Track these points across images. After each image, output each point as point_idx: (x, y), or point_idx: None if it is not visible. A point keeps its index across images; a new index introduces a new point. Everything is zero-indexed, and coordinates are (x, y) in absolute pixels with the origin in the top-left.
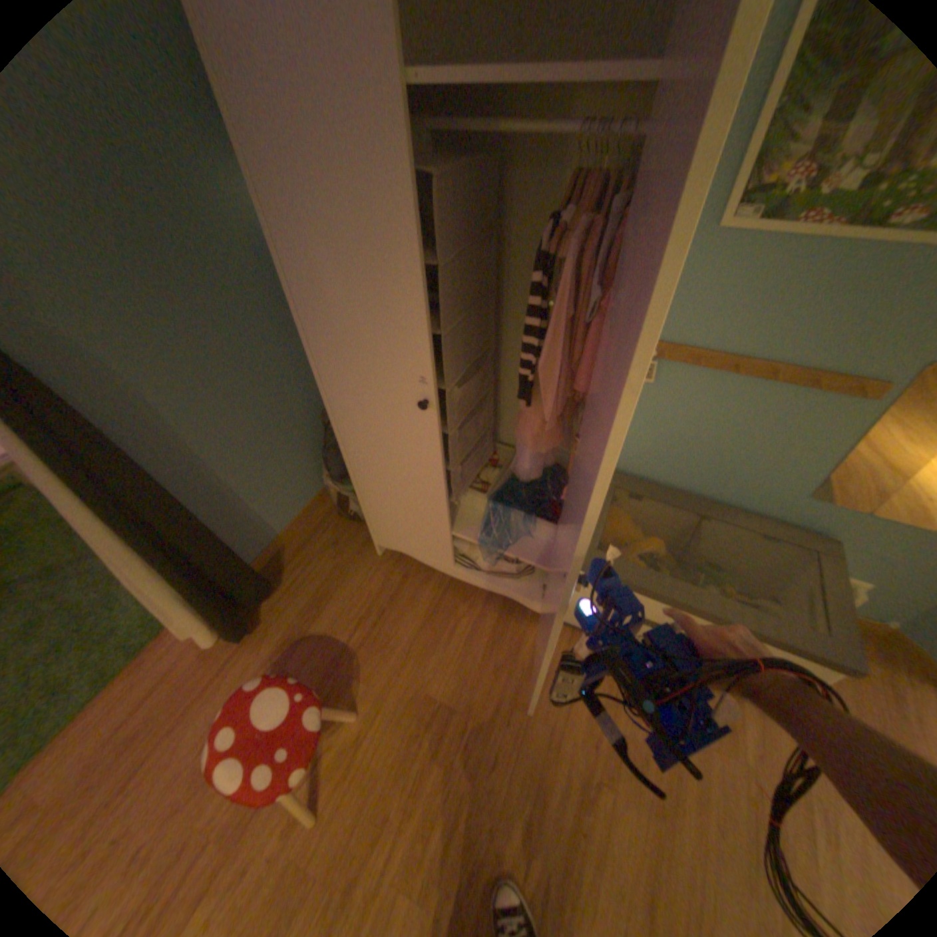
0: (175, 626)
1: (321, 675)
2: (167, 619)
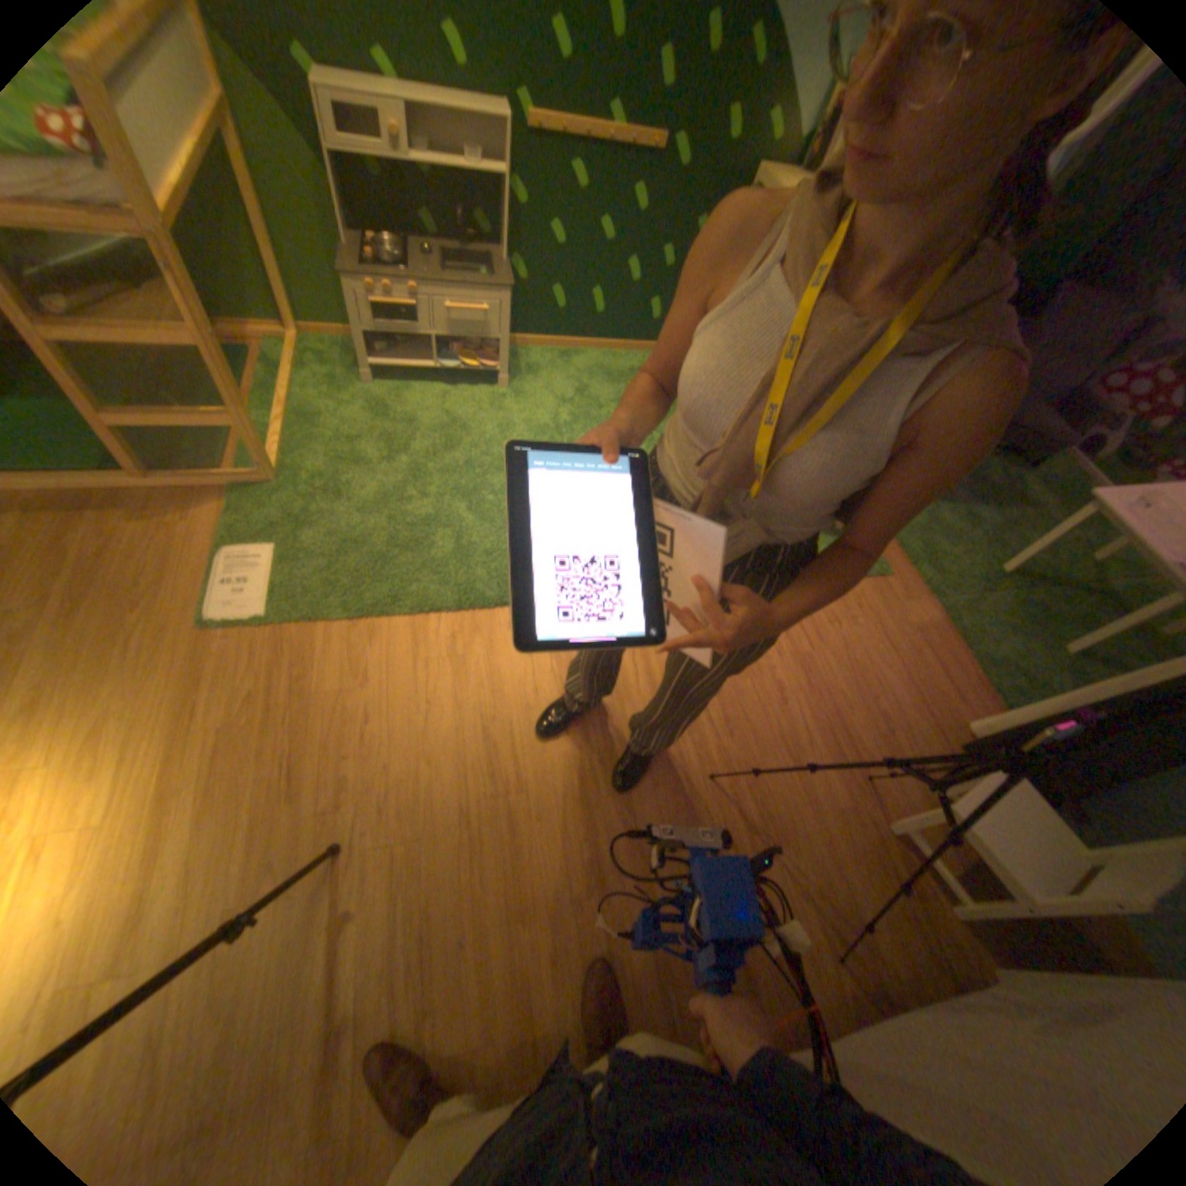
0: (1016, 715)
1: (874, 792)
2: (1030, 710)
